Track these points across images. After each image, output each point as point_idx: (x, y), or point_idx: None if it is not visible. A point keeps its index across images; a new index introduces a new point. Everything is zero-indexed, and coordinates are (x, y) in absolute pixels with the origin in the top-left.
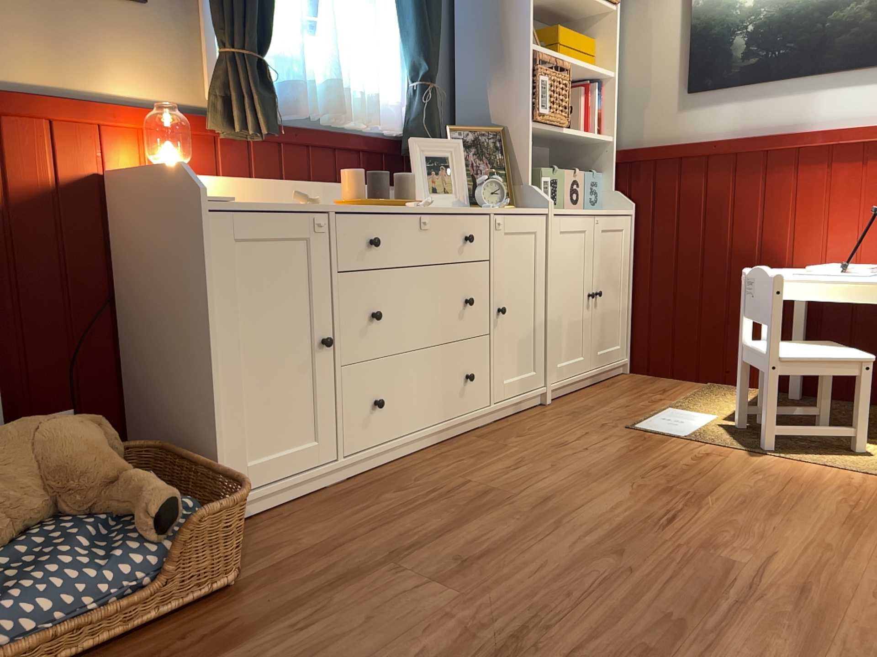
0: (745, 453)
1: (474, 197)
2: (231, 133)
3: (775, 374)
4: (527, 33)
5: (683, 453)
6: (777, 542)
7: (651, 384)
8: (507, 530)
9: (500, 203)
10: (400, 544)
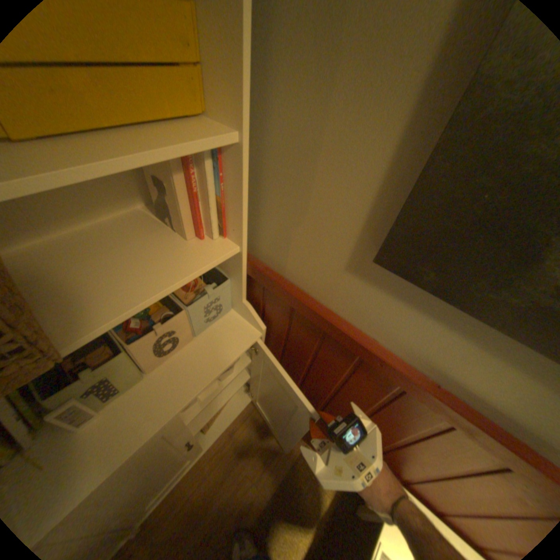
0: None
1: None
2: None
3: None
4: None
5: None
6: None
7: (261, 441)
8: None
9: None
10: None
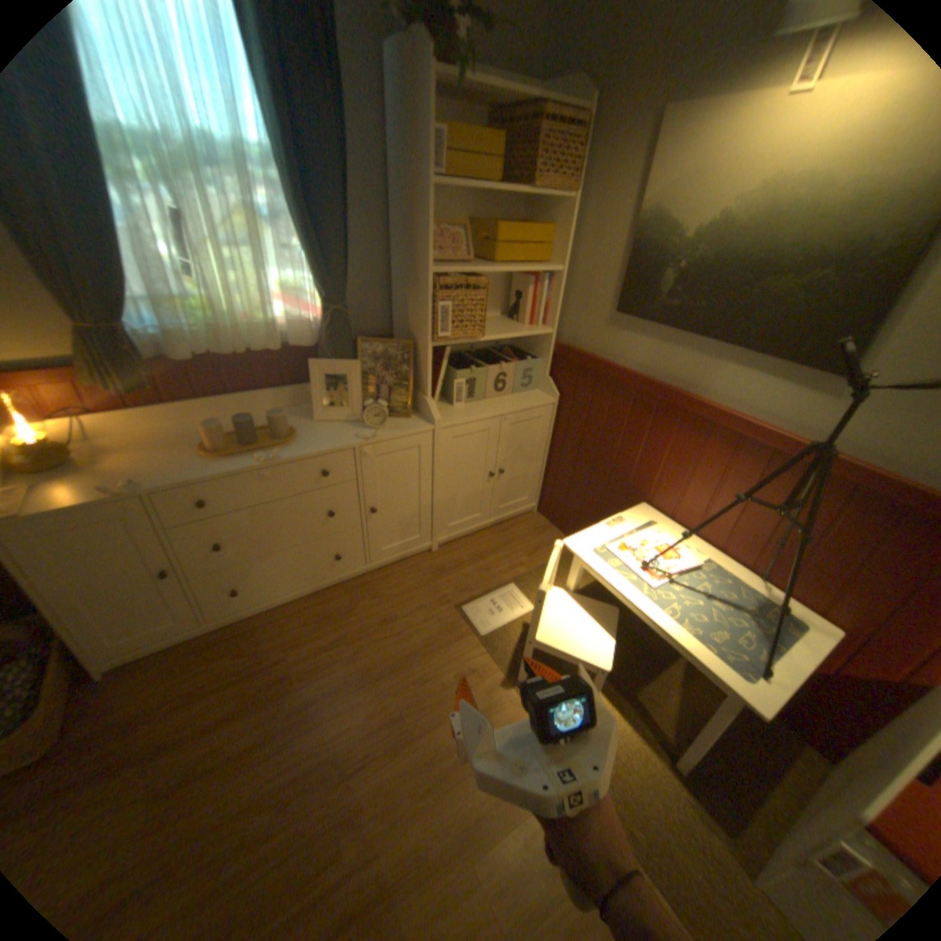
0: (501, 680)
1: (364, 415)
2: (106, 388)
3: (530, 648)
4: (427, 257)
5: (458, 663)
6: (396, 838)
7: (536, 536)
8: (247, 742)
9: (381, 426)
10: (173, 738)
